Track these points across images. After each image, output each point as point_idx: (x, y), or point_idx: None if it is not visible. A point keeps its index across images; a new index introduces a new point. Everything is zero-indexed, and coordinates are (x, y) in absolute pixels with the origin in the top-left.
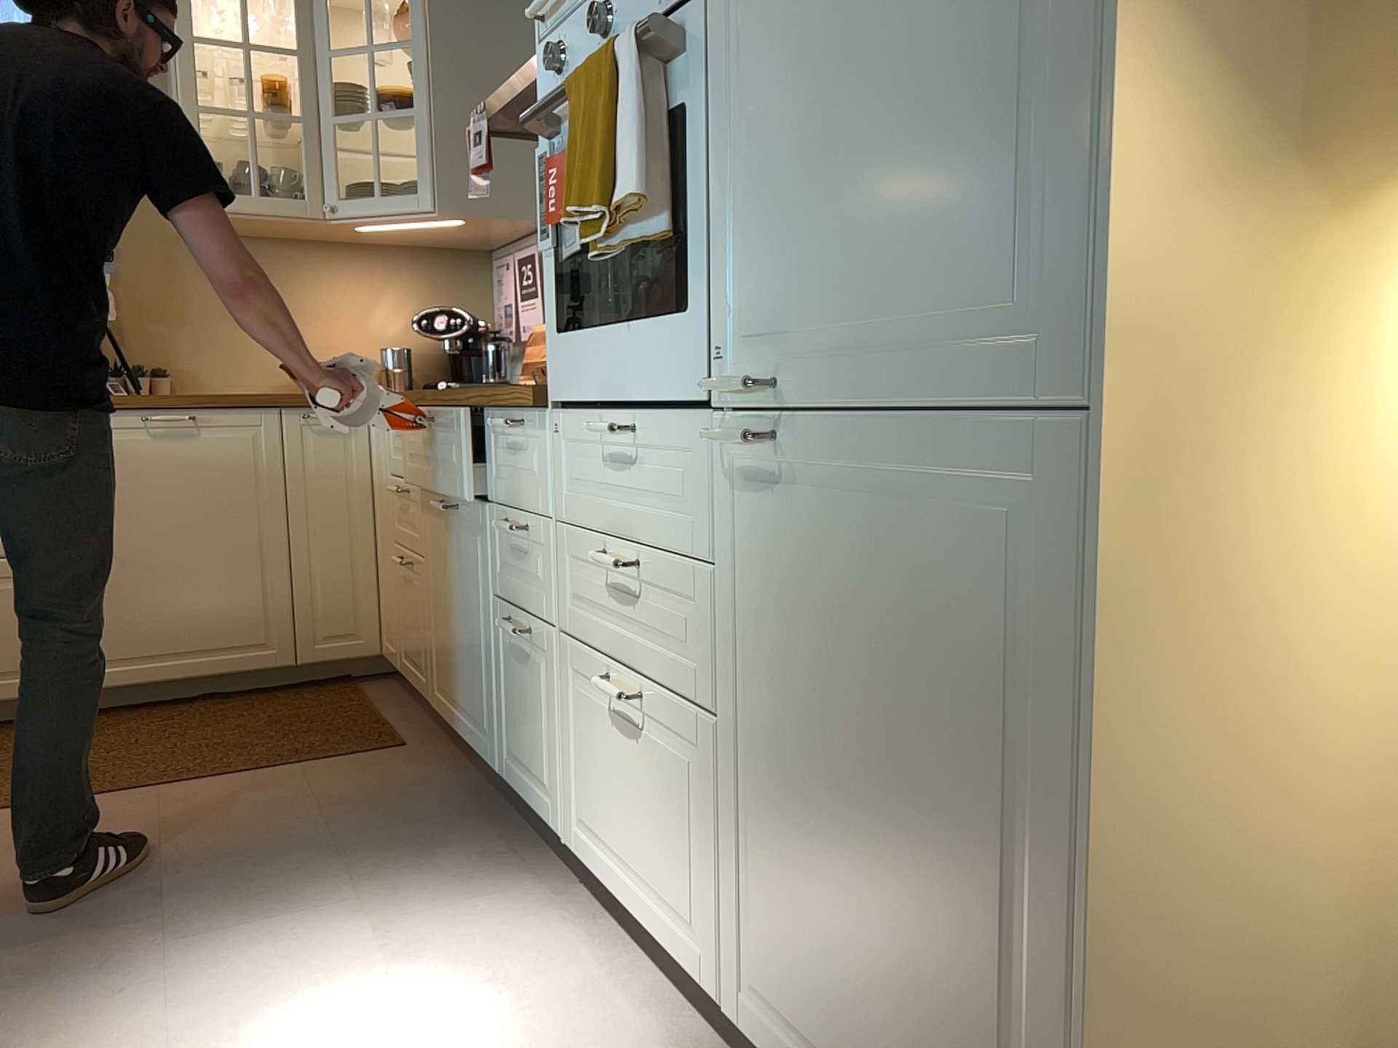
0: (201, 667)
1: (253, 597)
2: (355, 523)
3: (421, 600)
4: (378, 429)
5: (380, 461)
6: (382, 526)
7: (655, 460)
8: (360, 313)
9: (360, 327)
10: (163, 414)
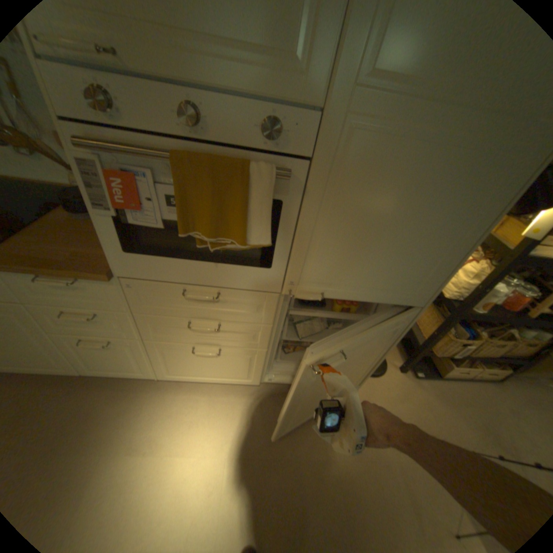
0: None
1: None
2: None
3: None
4: None
5: None
6: None
7: (230, 301)
8: None
9: None
10: None
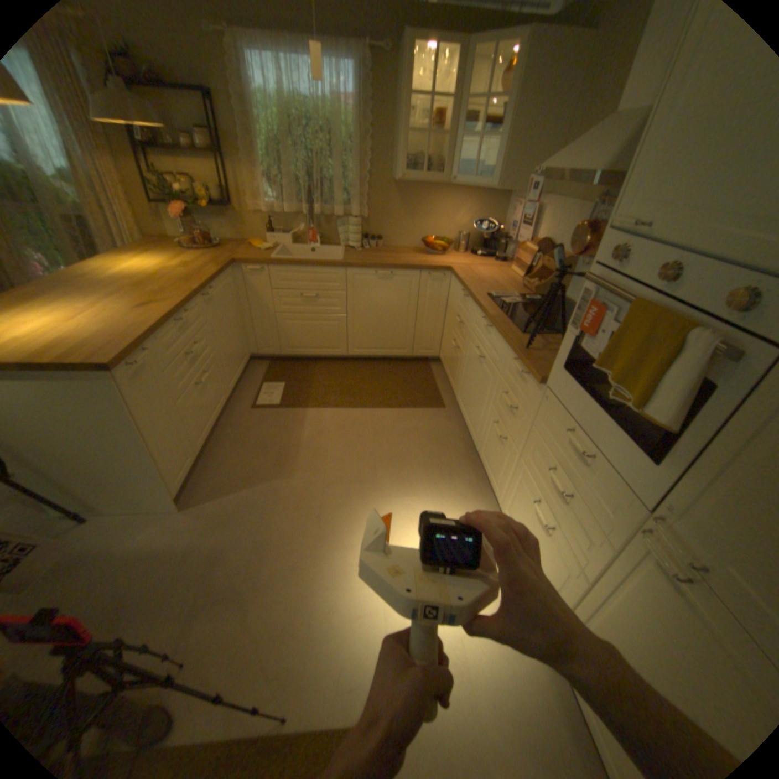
0: (383, 354)
1: (401, 334)
2: (438, 314)
3: (459, 364)
4: (454, 286)
5: (452, 298)
6: (448, 320)
7: (596, 476)
8: (453, 215)
9: (452, 222)
10: (381, 271)
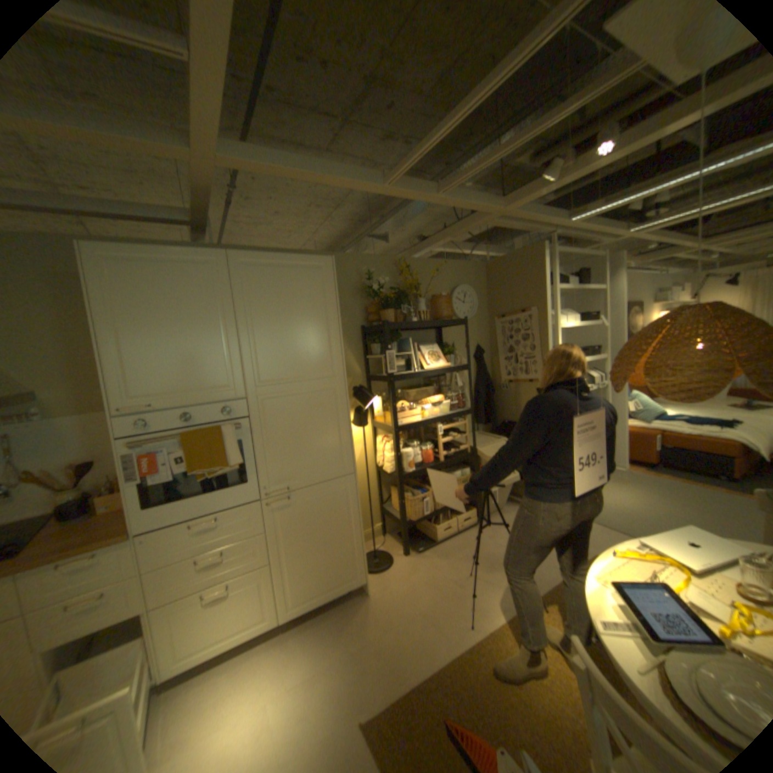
0: None
1: None
2: None
3: None
4: None
5: None
6: None
7: (225, 523)
8: None
9: None
10: None
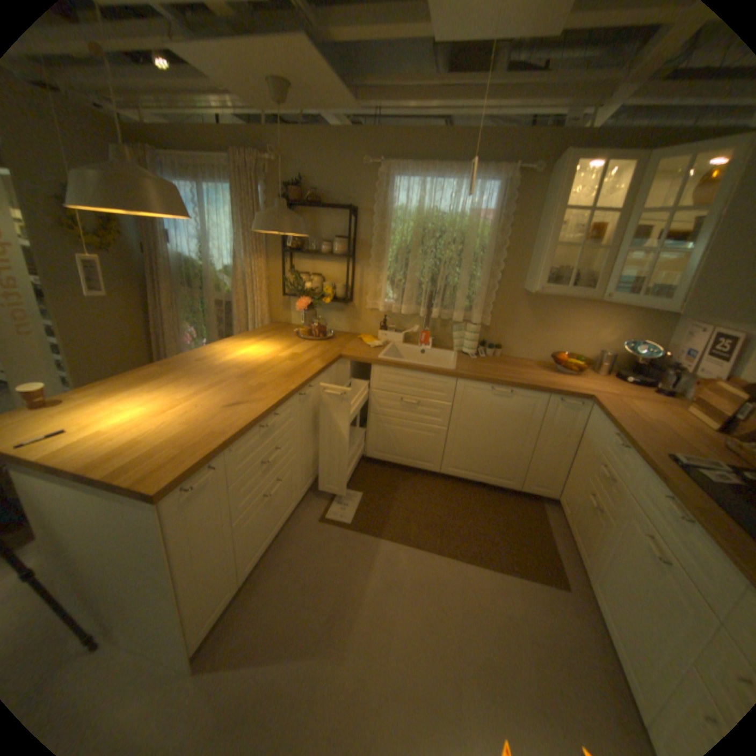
0: (485, 480)
1: (513, 463)
2: (568, 448)
3: (603, 535)
4: (600, 421)
5: (594, 435)
6: (583, 460)
7: None
8: (595, 331)
9: (593, 338)
10: (500, 387)
